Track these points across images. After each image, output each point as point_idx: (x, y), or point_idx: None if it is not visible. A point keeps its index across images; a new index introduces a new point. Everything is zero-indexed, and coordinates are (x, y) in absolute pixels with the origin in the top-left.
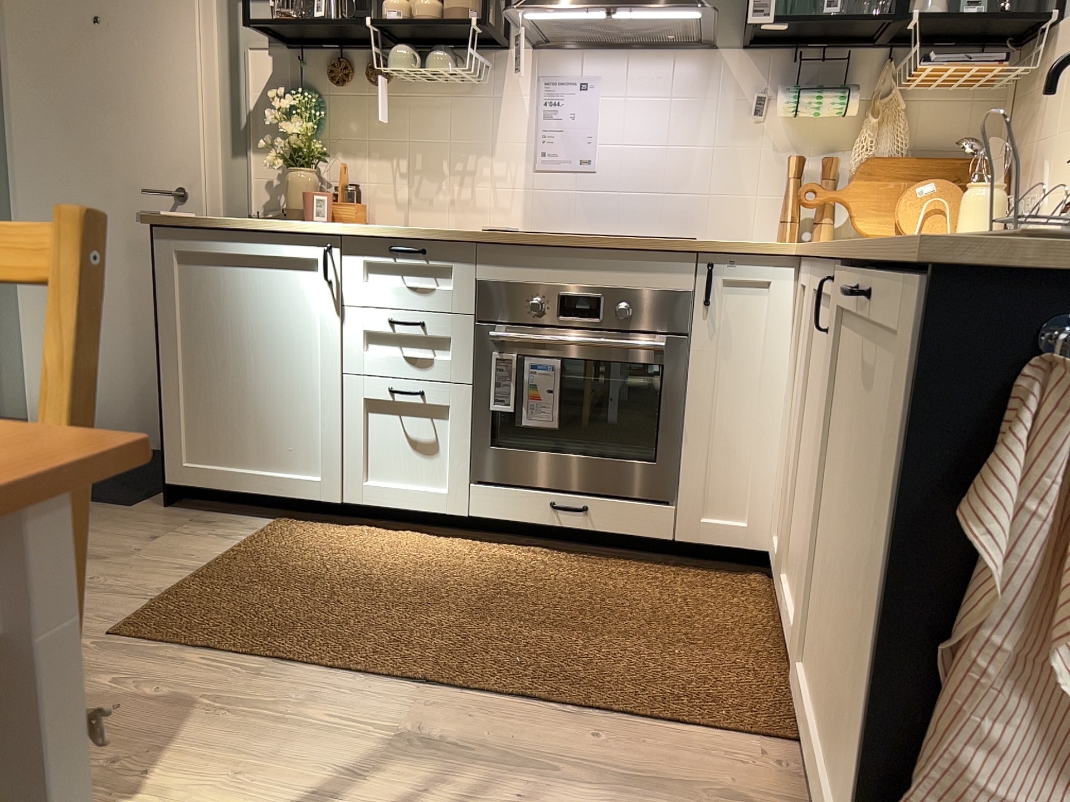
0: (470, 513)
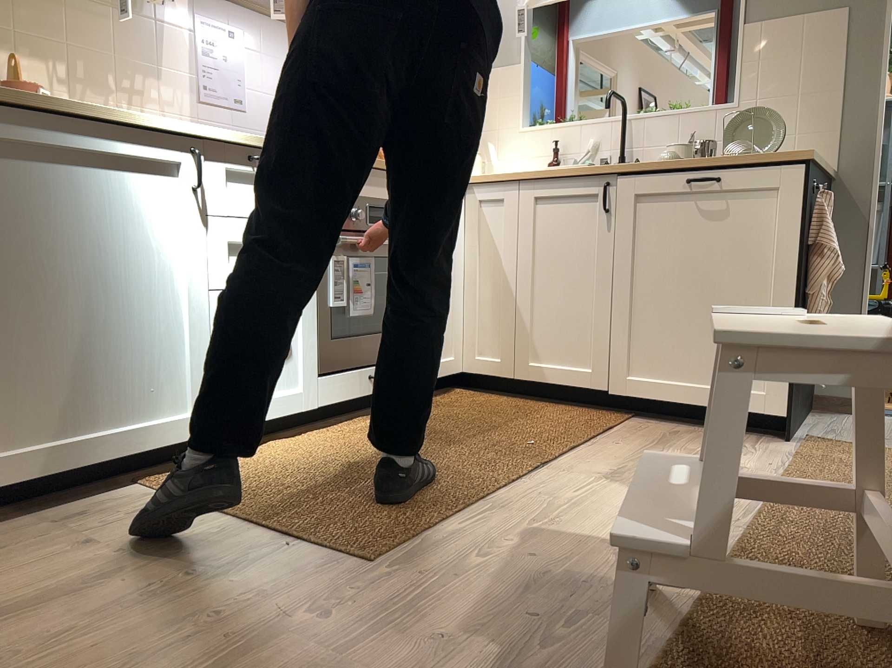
0: (318, 404)
